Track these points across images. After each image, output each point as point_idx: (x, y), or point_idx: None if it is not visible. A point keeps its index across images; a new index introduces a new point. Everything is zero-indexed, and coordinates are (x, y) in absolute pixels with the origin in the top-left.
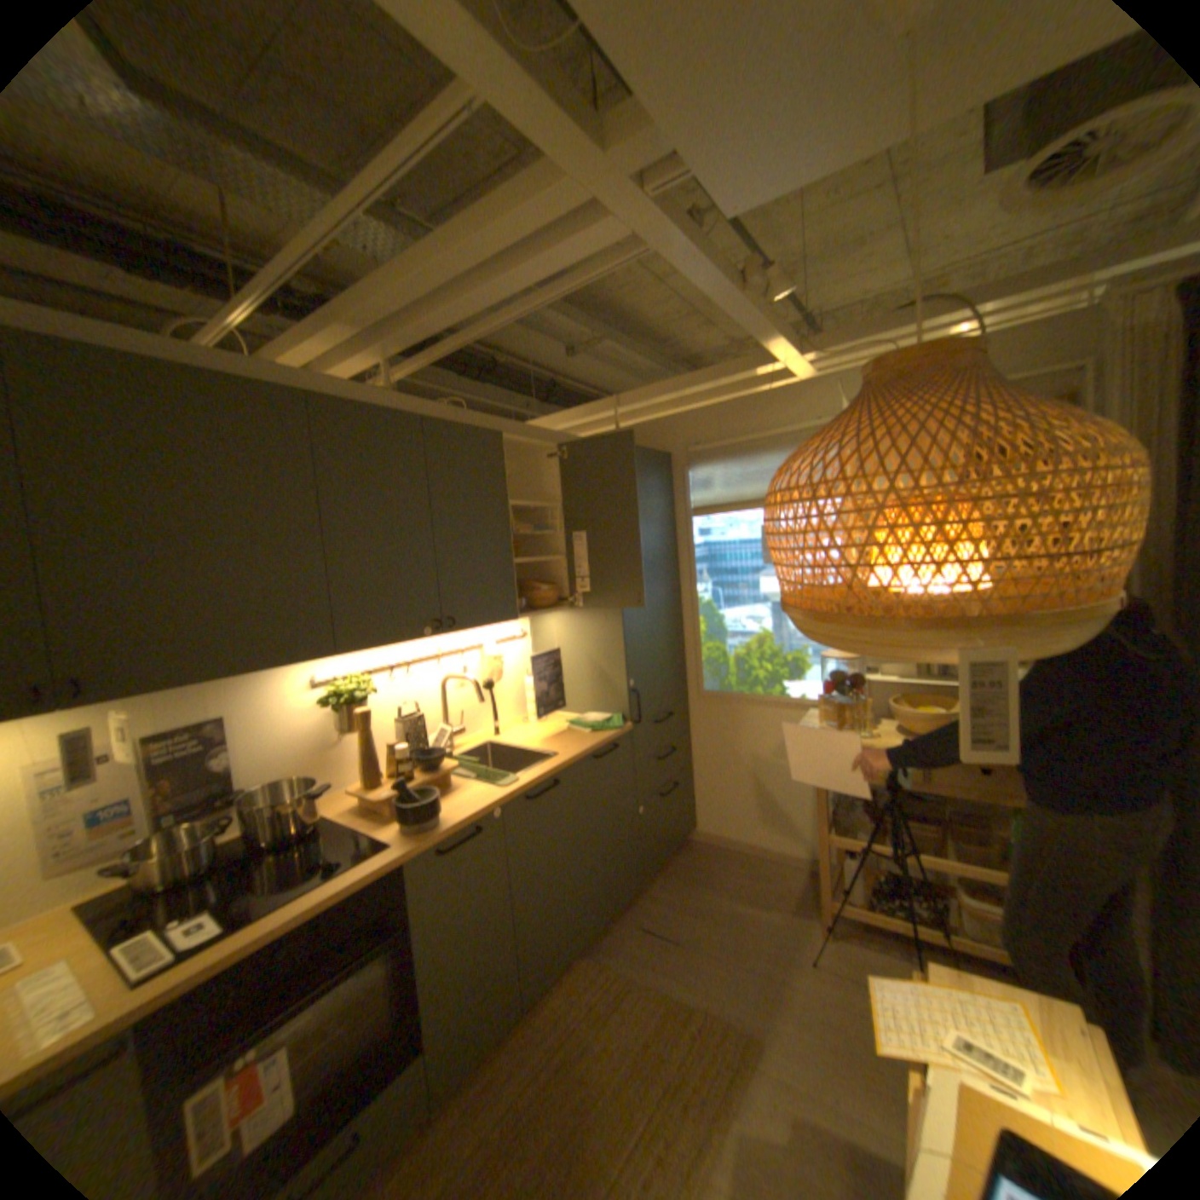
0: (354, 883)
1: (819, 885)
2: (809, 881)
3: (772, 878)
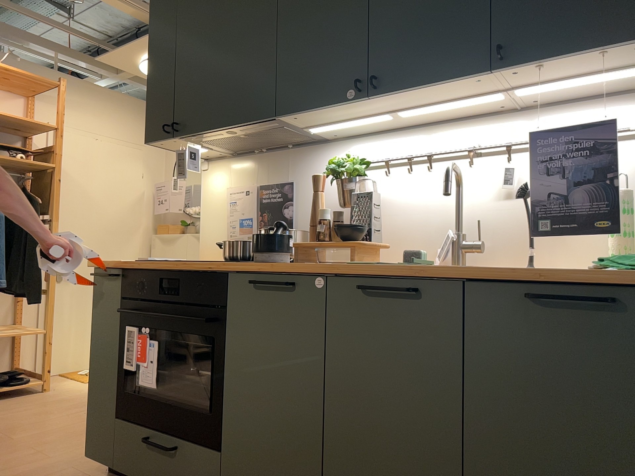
0: (202, 267)
1: None
2: None
3: None
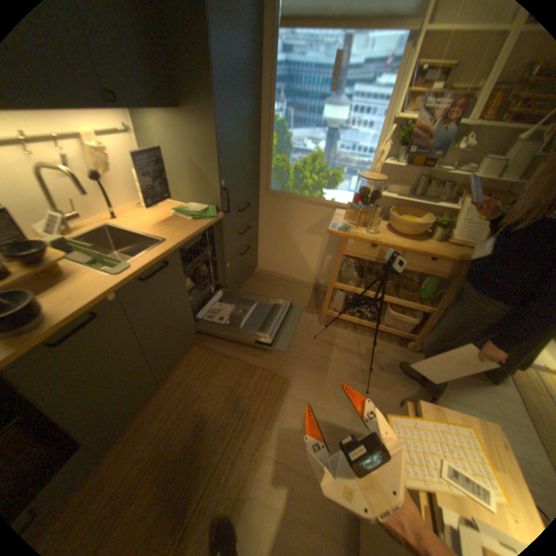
0: None
1: (316, 295)
2: (312, 293)
3: (295, 292)
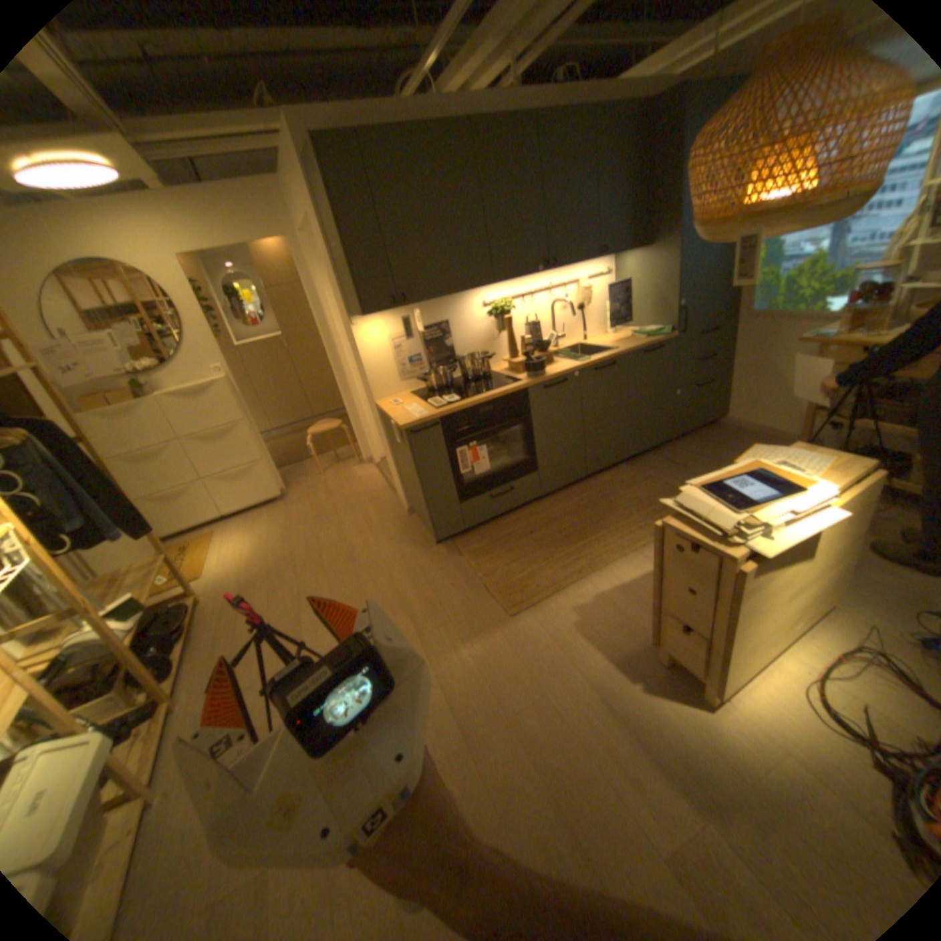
0: (505, 392)
1: None
2: None
3: None
